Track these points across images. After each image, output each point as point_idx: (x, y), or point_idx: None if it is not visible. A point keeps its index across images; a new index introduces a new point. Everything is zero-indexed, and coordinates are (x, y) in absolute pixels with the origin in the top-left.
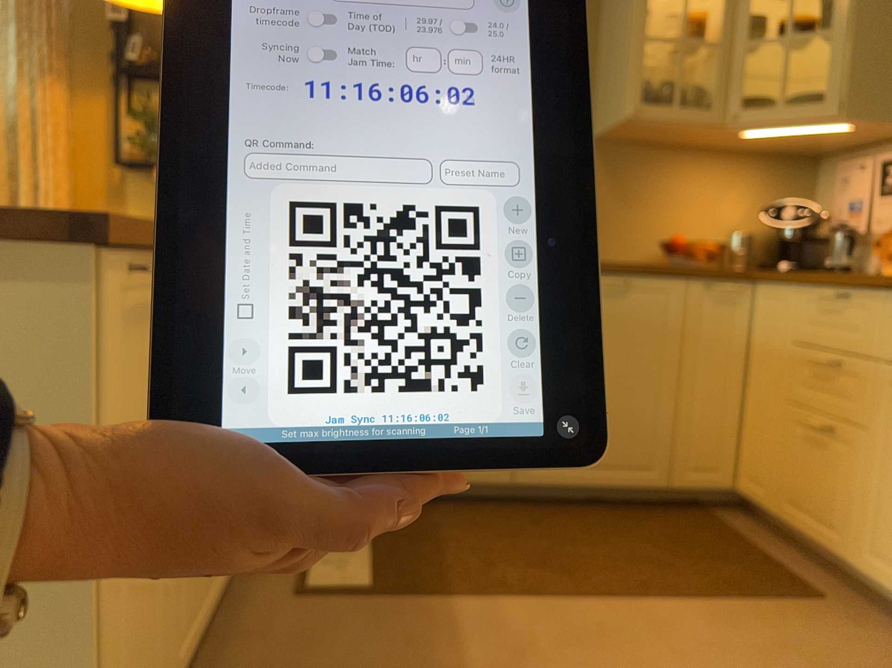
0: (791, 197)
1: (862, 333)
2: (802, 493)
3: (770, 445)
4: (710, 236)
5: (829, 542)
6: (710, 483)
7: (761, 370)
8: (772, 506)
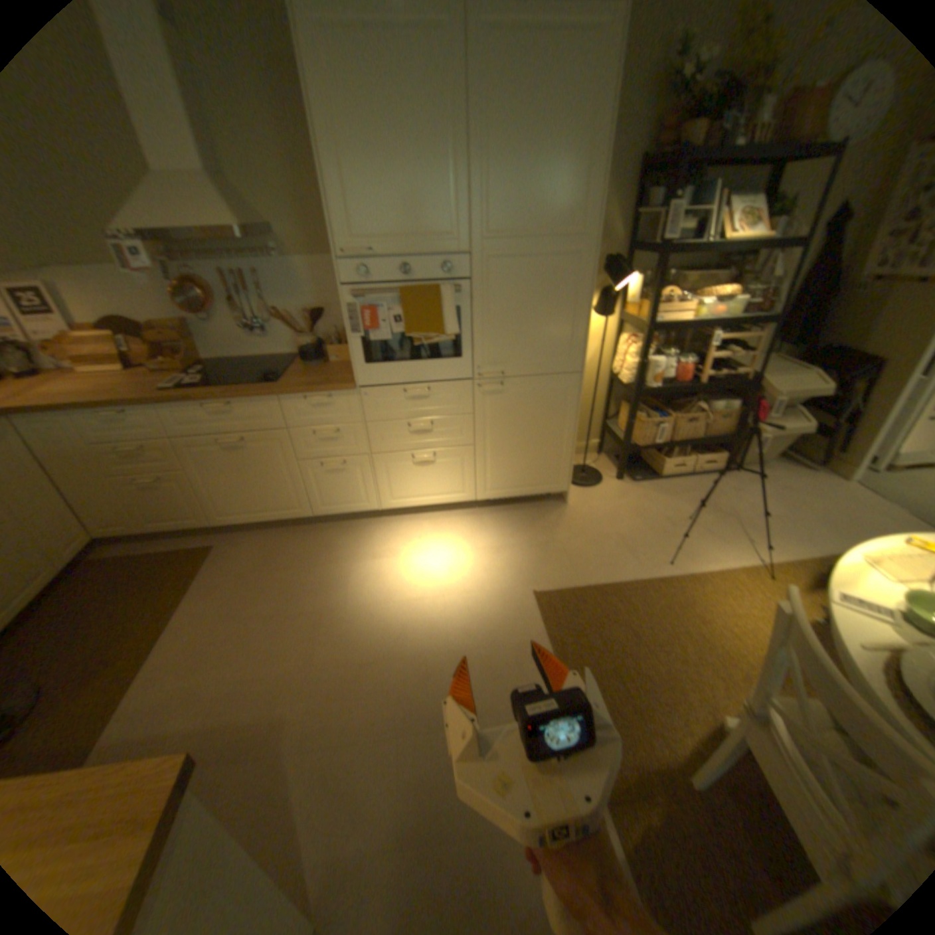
0: None
1: (147, 429)
2: (154, 516)
3: (107, 505)
4: None
5: (189, 526)
6: (78, 549)
7: (63, 470)
8: (134, 531)
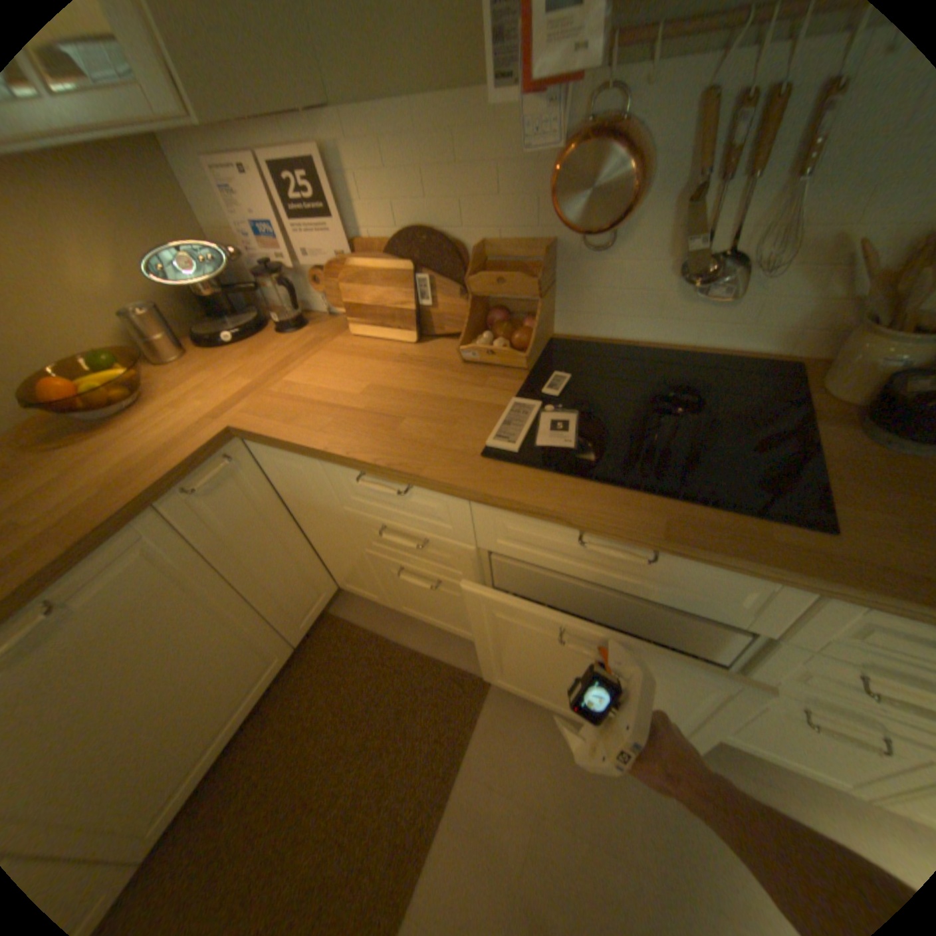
0: (155, 217)
1: (441, 519)
2: (417, 605)
3: (359, 570)
4: (90, 327)
5: (461, 634)
6: (319, 609)
7: (308, 516)
8: (387, 604)
